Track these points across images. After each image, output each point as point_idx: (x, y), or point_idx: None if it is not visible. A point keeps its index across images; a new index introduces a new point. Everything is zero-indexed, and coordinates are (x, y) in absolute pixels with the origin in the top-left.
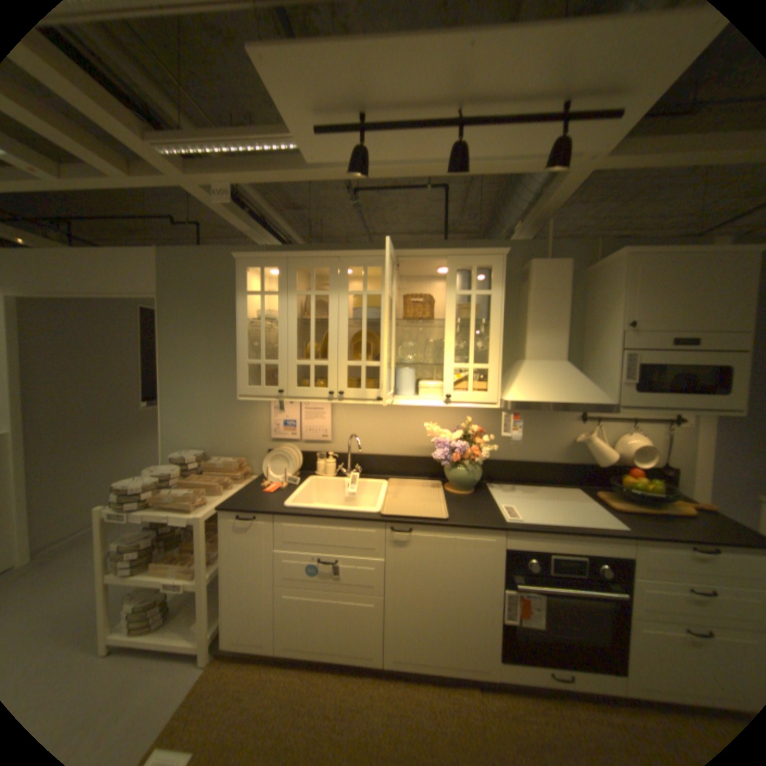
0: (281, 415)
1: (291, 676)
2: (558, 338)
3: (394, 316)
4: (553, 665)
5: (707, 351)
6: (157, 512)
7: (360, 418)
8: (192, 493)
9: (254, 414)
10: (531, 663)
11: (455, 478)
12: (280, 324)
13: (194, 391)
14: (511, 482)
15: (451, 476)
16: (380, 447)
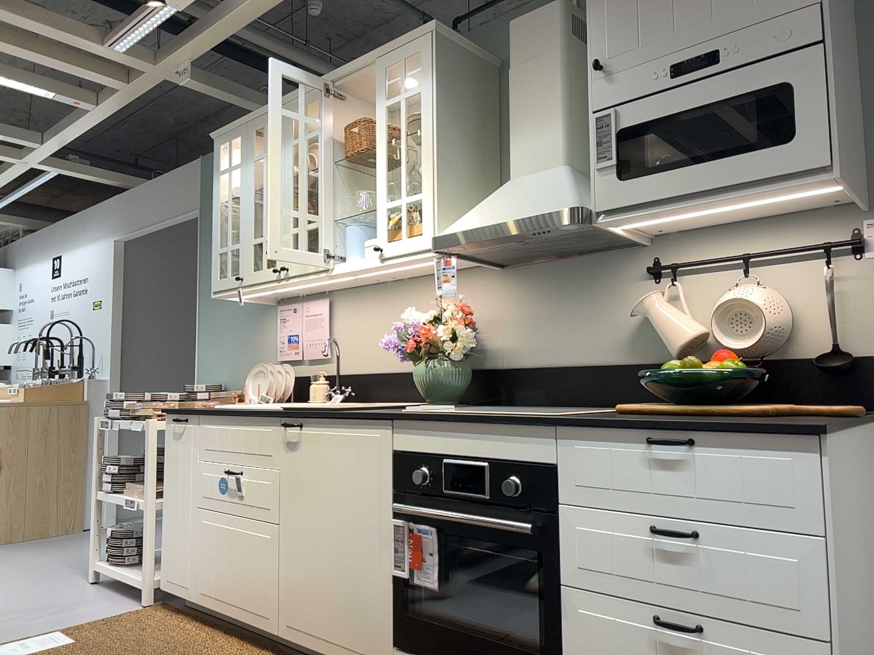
0: (284, 329)
1: (204, 630)
2: (547, 131)
3: (328, 156)
4: None
5: (739, 69)
6: (131, 418)
7: (358, 321)
8: (164, 403)
9: (265, 332)
10: (427, 651)
11: (419, 382)
12: (241, 199)
13: (222, 312)
14: (542, 404)
15: (415, 379)
16: (379, 361)
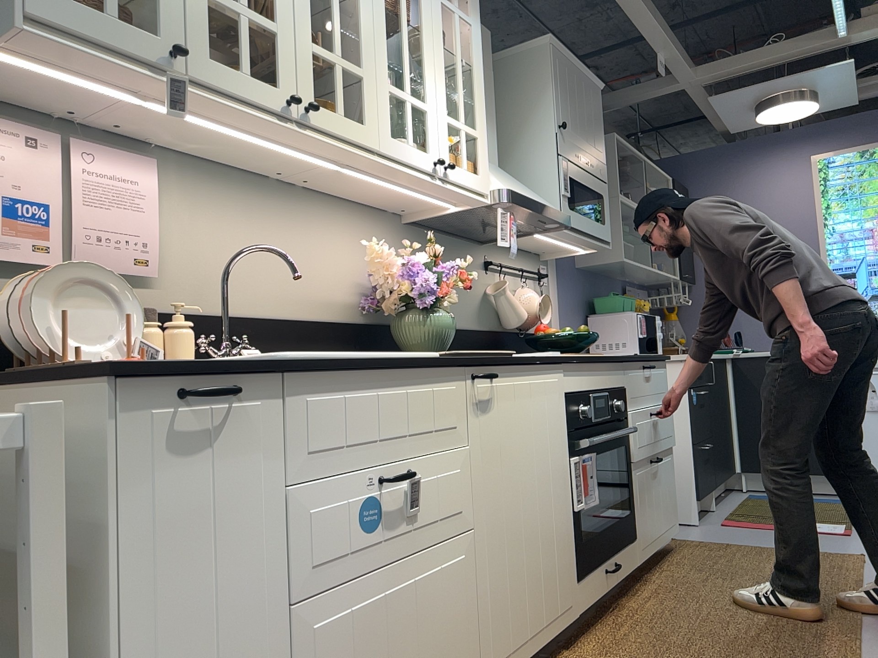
0: None
1: None
2: (492, 132)
3: None
4: (605, 553)
5: (591, 176)
6: None
7: (219, 225)
8: None
9: None
10: (593, 562)
11: (432, 332)
12: None
13: None
14: None
15: (427, 328)
16: (262, 300)
